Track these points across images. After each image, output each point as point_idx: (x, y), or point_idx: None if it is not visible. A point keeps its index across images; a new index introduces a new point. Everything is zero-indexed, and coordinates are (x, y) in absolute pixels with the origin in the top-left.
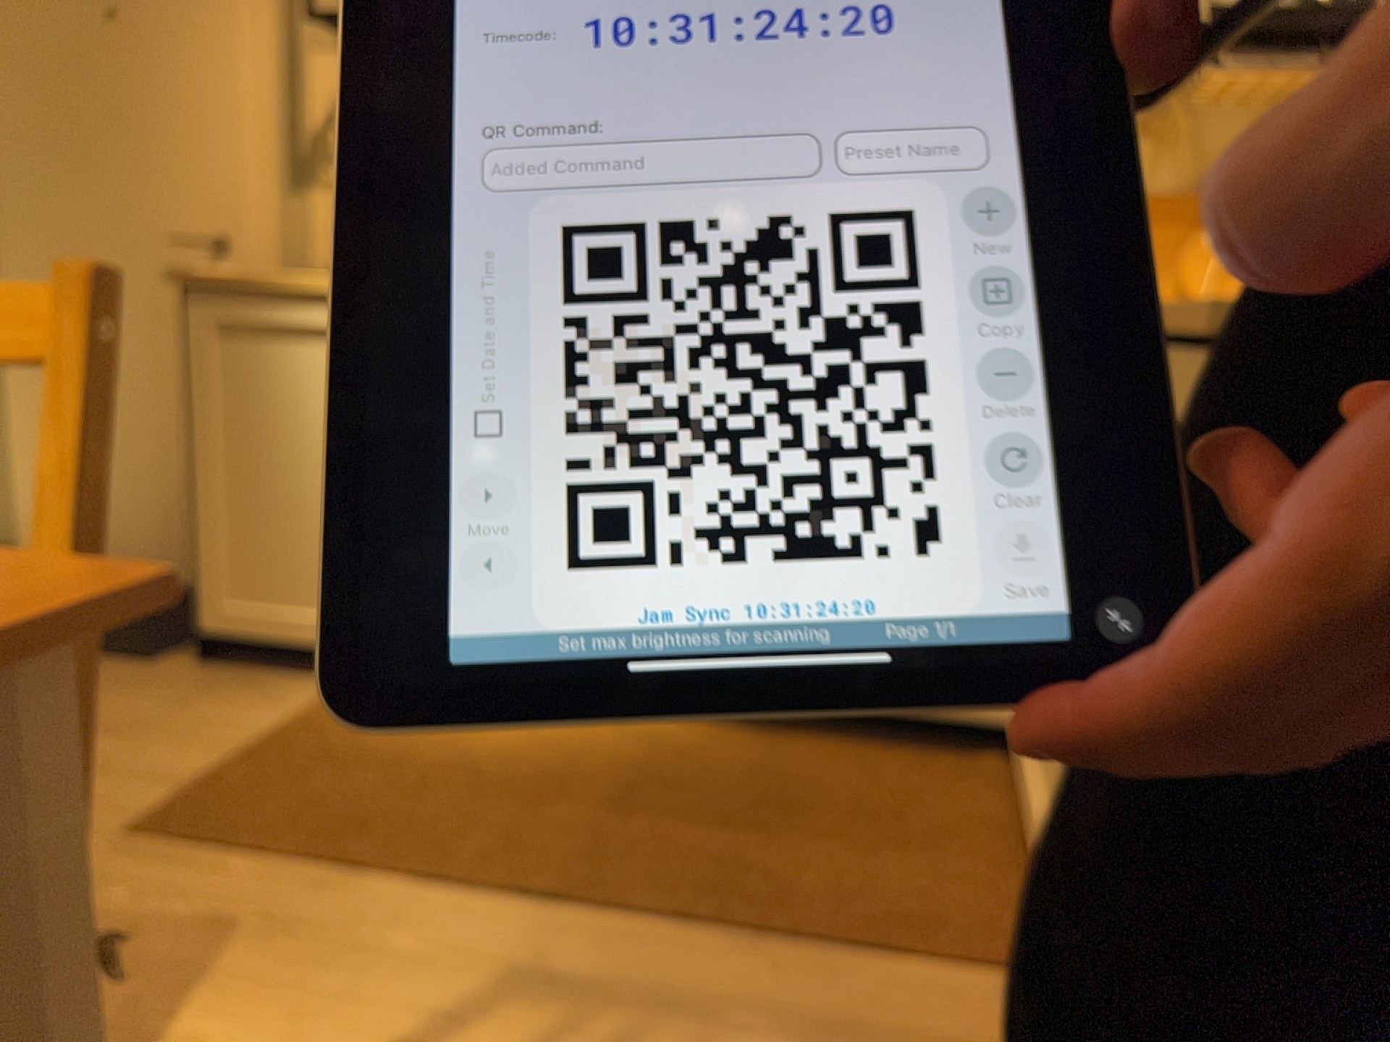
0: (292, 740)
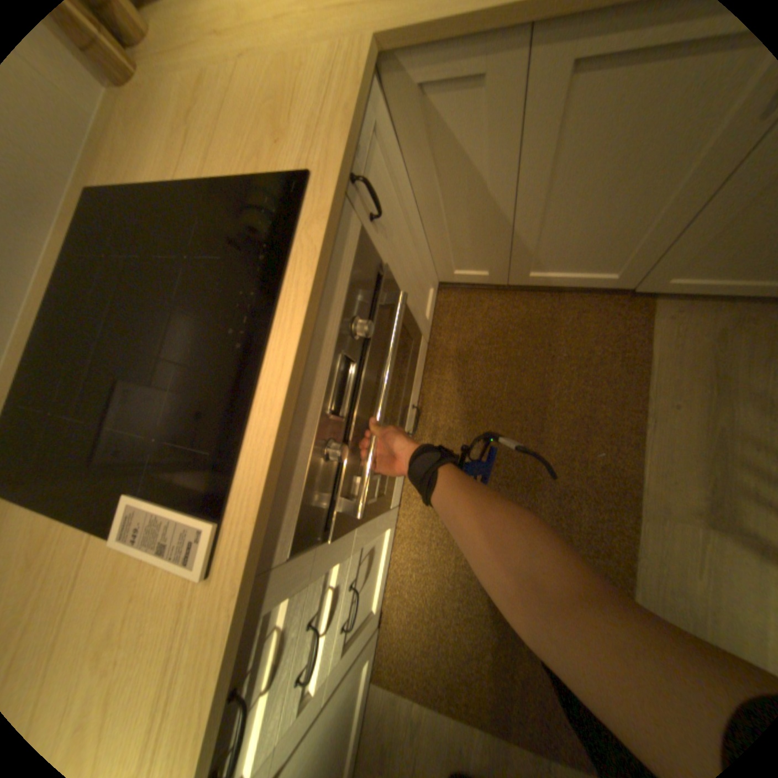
0: (474, 706)
